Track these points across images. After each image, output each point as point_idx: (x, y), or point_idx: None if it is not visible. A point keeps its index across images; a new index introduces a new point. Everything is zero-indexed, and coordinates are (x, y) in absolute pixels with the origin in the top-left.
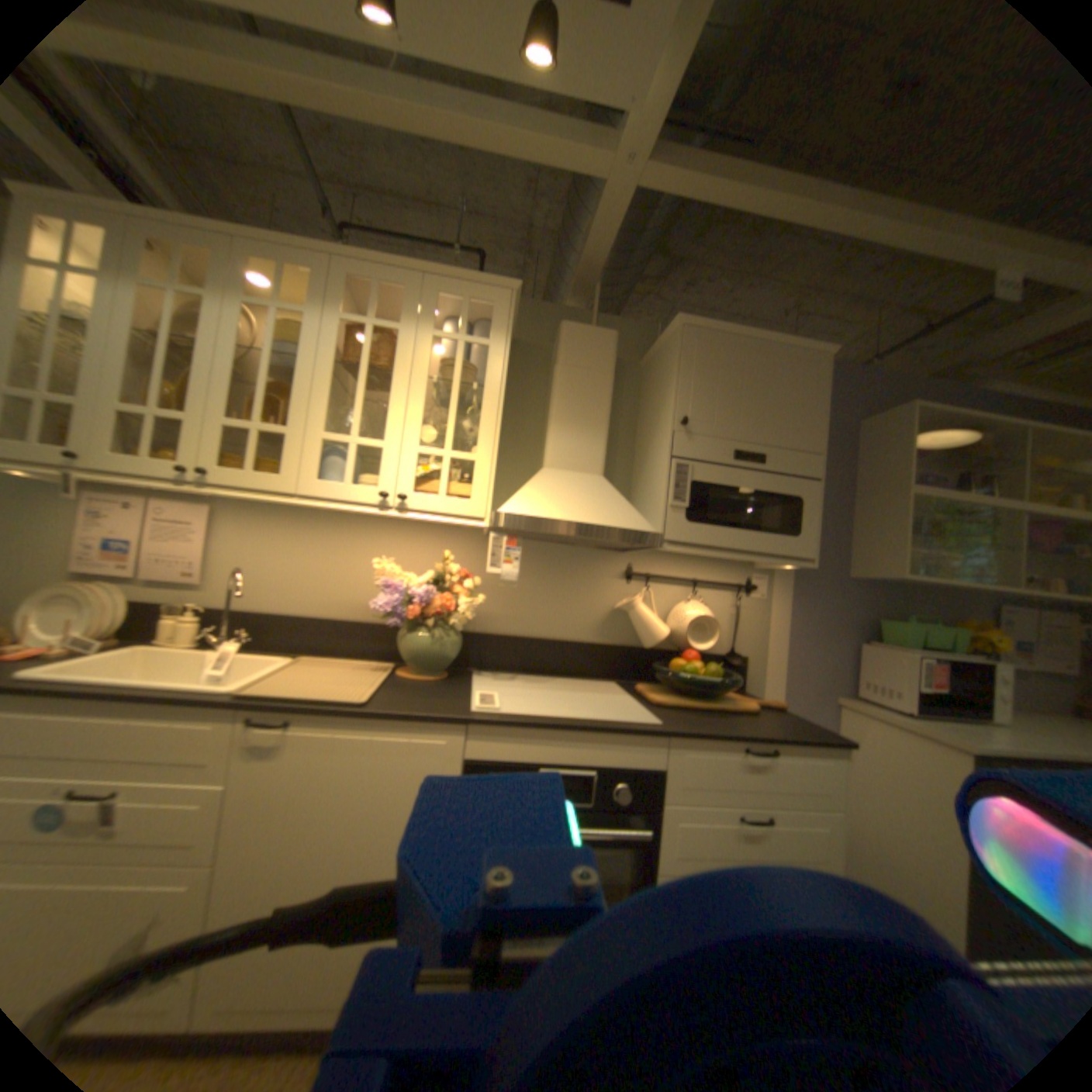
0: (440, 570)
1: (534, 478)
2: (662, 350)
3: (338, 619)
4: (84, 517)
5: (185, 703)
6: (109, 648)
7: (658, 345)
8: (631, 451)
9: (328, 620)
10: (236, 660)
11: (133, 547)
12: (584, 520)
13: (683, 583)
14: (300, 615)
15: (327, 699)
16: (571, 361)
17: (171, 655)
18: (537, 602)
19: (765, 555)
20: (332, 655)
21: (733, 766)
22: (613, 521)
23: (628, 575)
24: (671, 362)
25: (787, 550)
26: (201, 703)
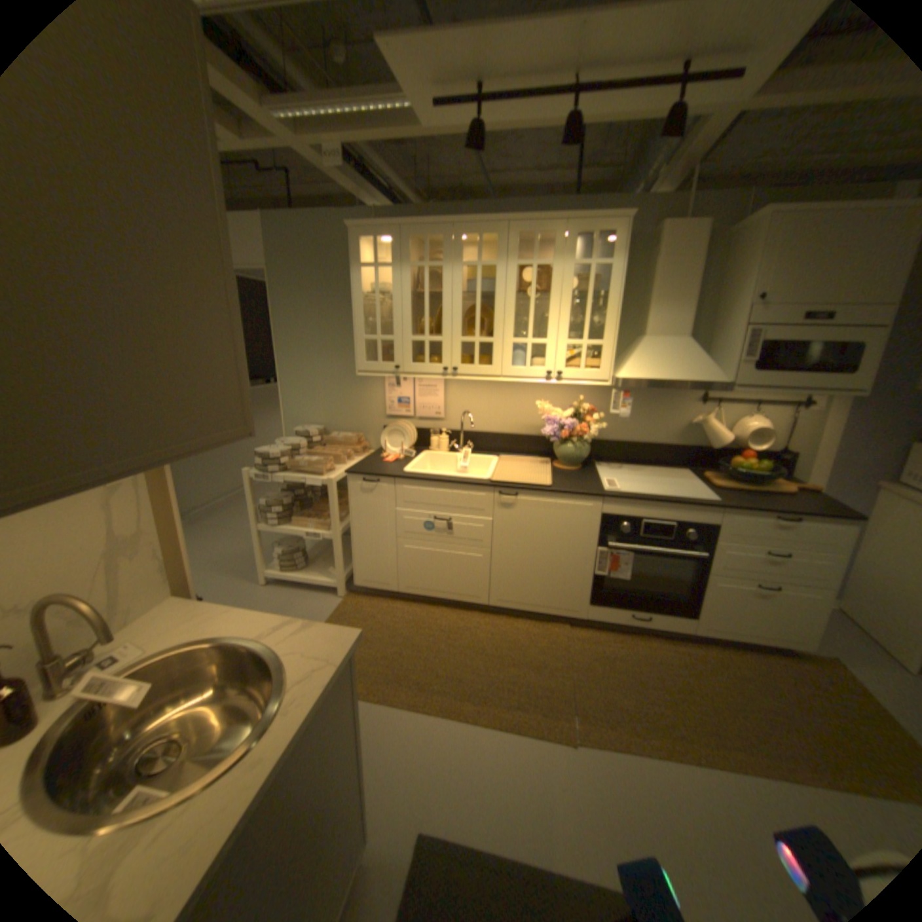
0: (575, 405)
1: (641, 347)
2: (753, 228)
3: (516, 435)
4: (390, 389)
5: (476, 486)
6: (418, 454)
7: (749, 222)
8: (717, 306)
9: (511, 436)
10: (472, 459)
11: (413, 402)
12: (677, 378)
13: (751, 403)
14: (496, 434)
15: (533, 484)
16: (672, 253)
17: (443, 457)
18: (638, 421)
19: (823, 389)
20: (515, 455)
21: (770, 526)
22: (699, 376)
23: (706, 400)
24: (759, 245)
25: (844, 385)
26: (482, 486)
